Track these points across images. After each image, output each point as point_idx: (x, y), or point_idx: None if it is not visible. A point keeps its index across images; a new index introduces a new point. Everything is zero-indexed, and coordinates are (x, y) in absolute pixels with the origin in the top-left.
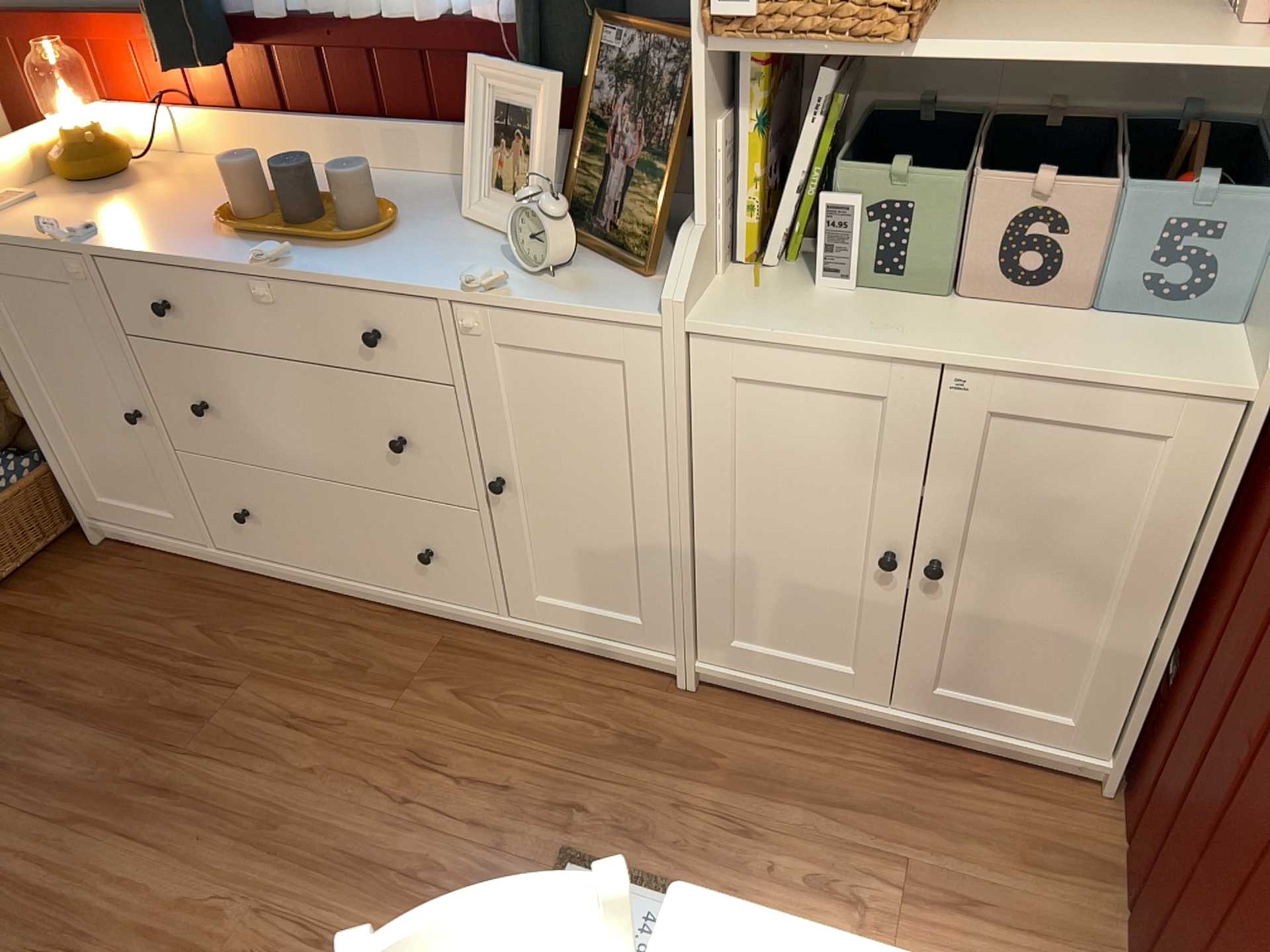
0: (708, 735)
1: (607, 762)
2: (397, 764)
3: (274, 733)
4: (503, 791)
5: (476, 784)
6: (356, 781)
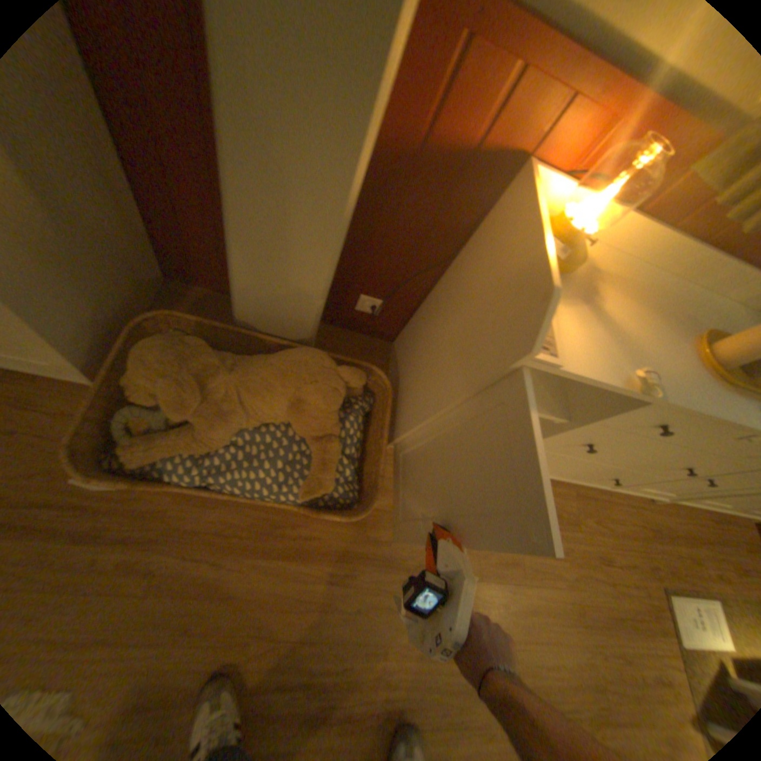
0: (671, 526)
1: (655, 548)
2: (600, 571)
3: (551, 568)
4: (637, 573)
5: (628, 572)
6: (594, 585)
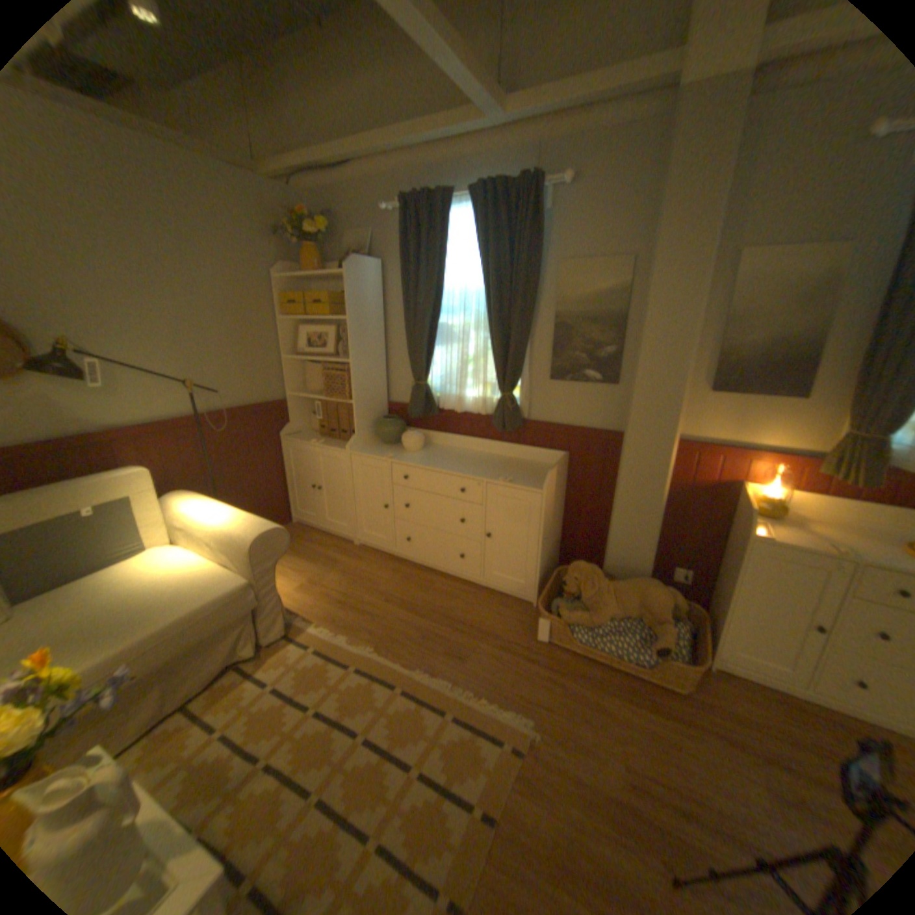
0: None
1: None
2: None
3: None
4: None
5: None
6: None
